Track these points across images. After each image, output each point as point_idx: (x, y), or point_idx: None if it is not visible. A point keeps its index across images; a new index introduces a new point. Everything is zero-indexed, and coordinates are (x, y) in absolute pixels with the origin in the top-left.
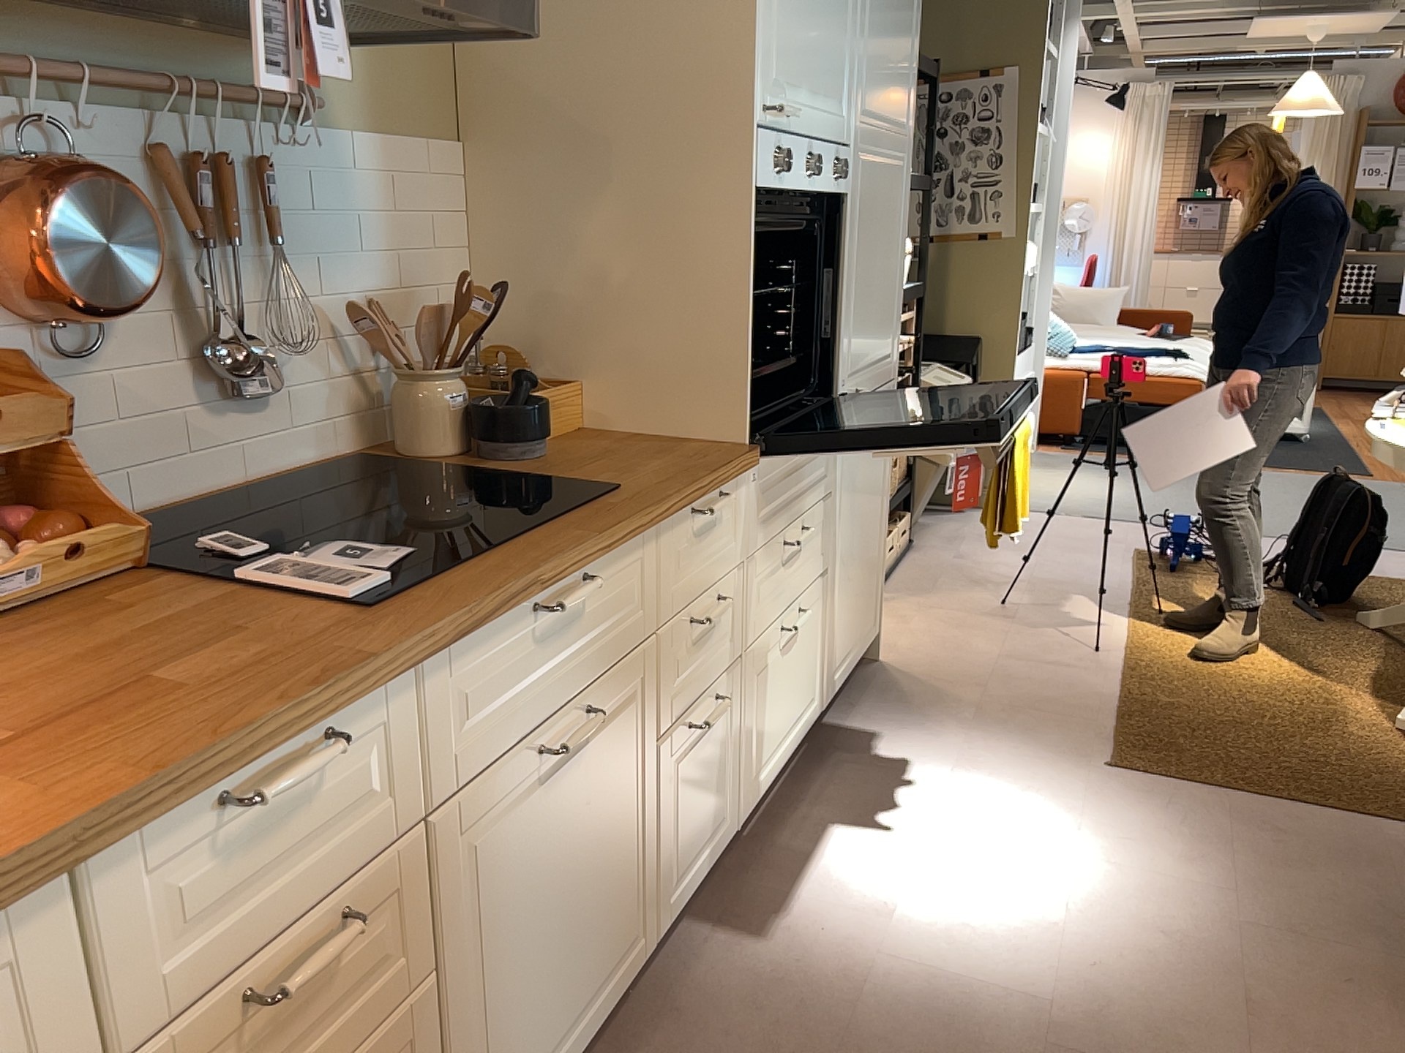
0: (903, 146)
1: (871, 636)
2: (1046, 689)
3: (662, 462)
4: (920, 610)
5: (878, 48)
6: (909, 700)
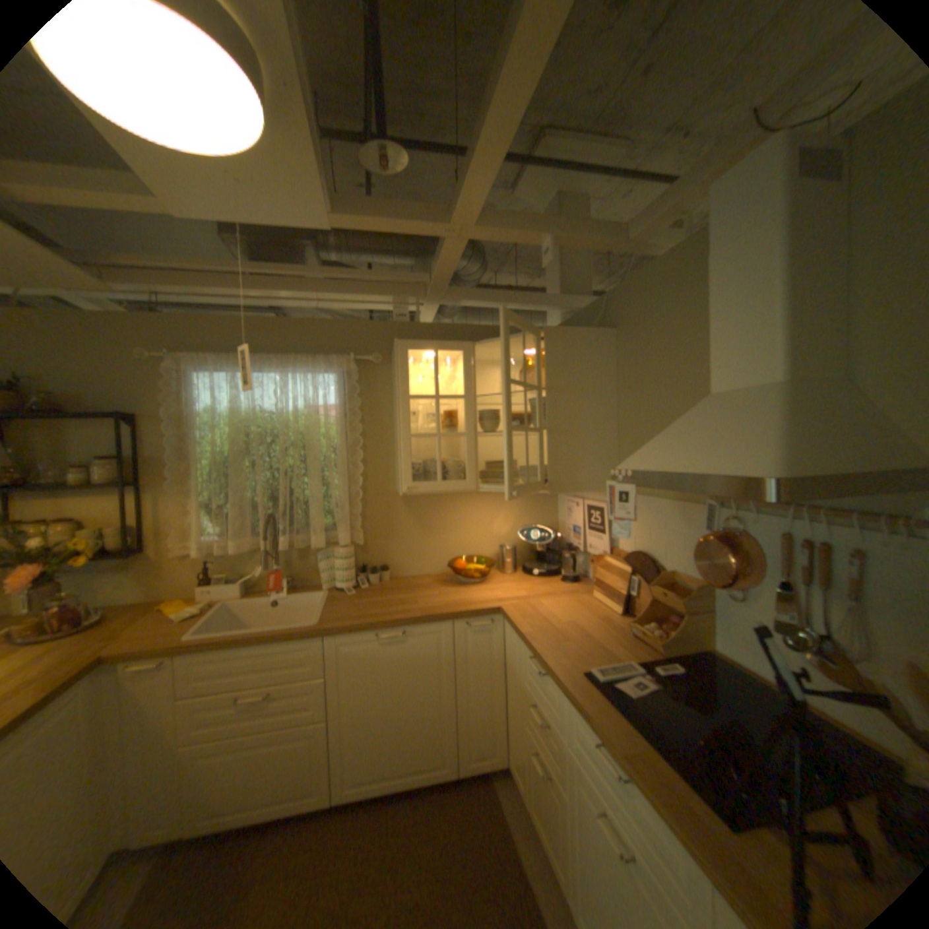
0: None
1: None
2: None
3: None
4: None
5: None
6: None
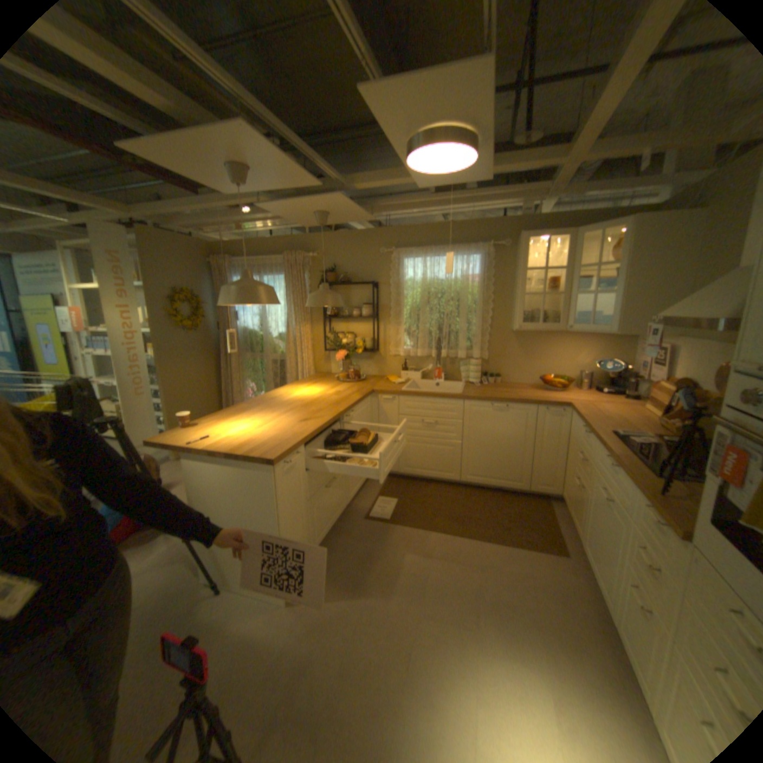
0: None
1: None
2: None
3: (686, 504)
4: None
5: None
6: None
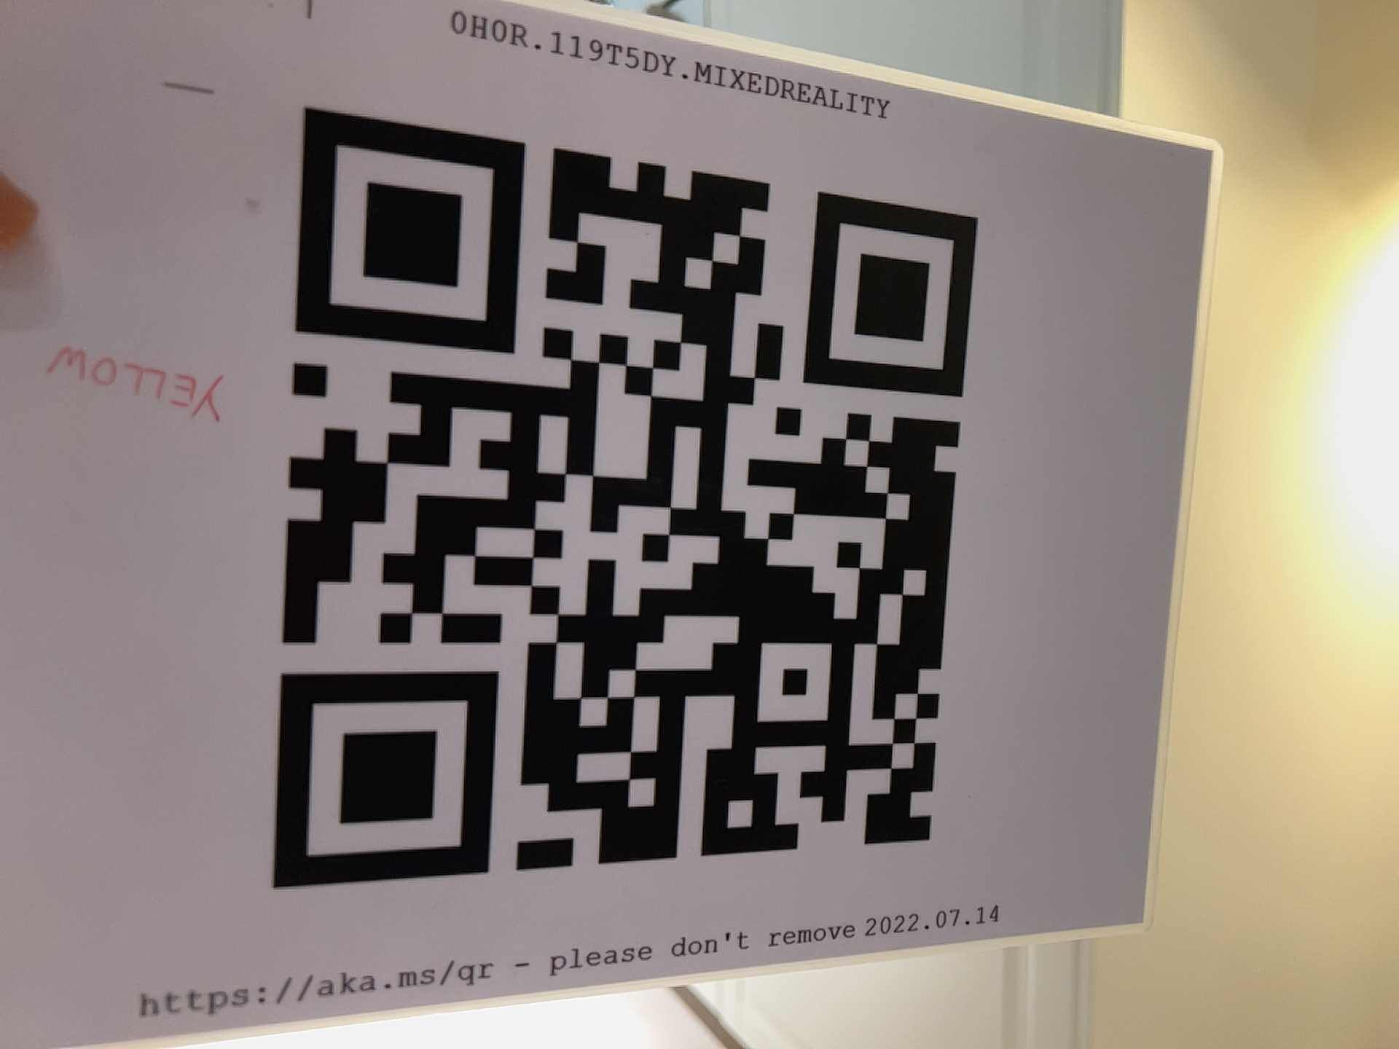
0: None
1: None
2: None
3: None
4: None
5: None
6: None
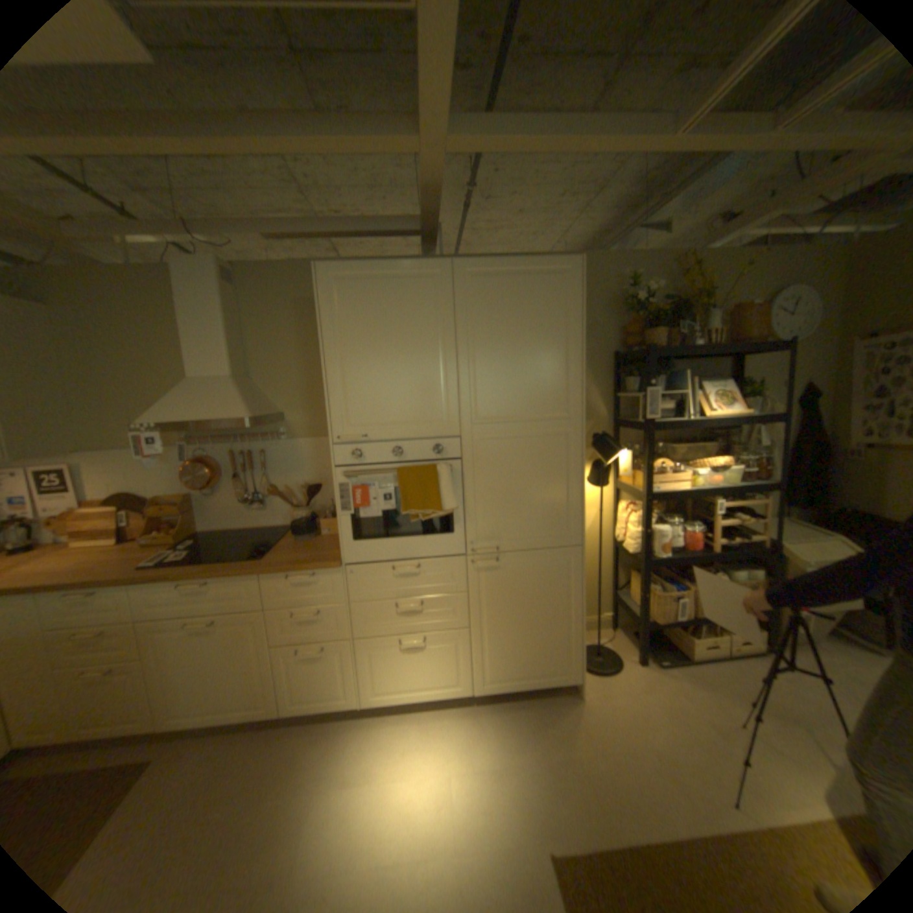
0: (558, 424)
1: (562, 682)
2: (631, 793)
3: (301, 556)
4: (673, 694)
5: (493, 386)
6: (549, 729)
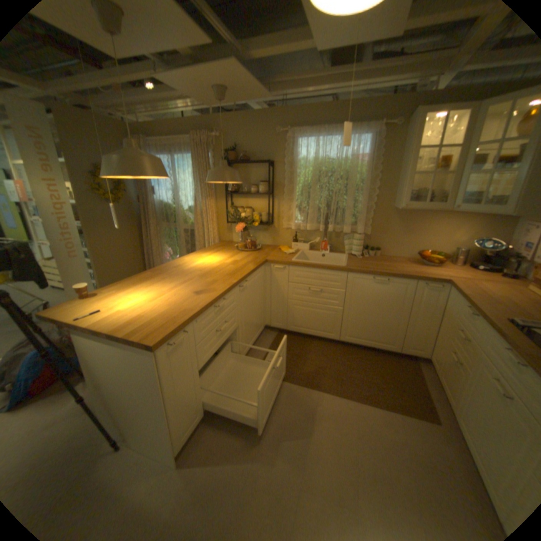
0: None
1: None
2: None
3: None
4: None
5: None
6: None
